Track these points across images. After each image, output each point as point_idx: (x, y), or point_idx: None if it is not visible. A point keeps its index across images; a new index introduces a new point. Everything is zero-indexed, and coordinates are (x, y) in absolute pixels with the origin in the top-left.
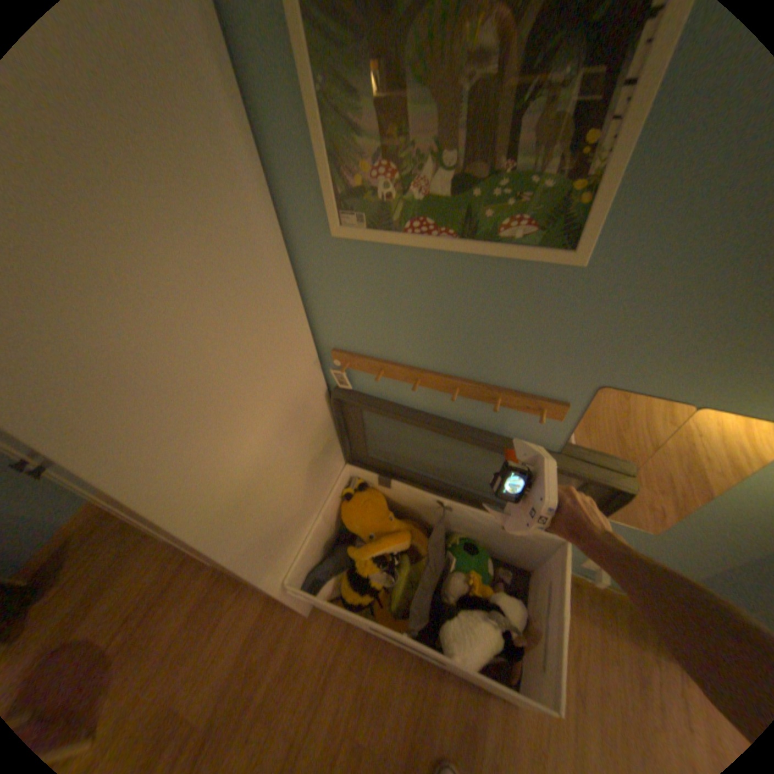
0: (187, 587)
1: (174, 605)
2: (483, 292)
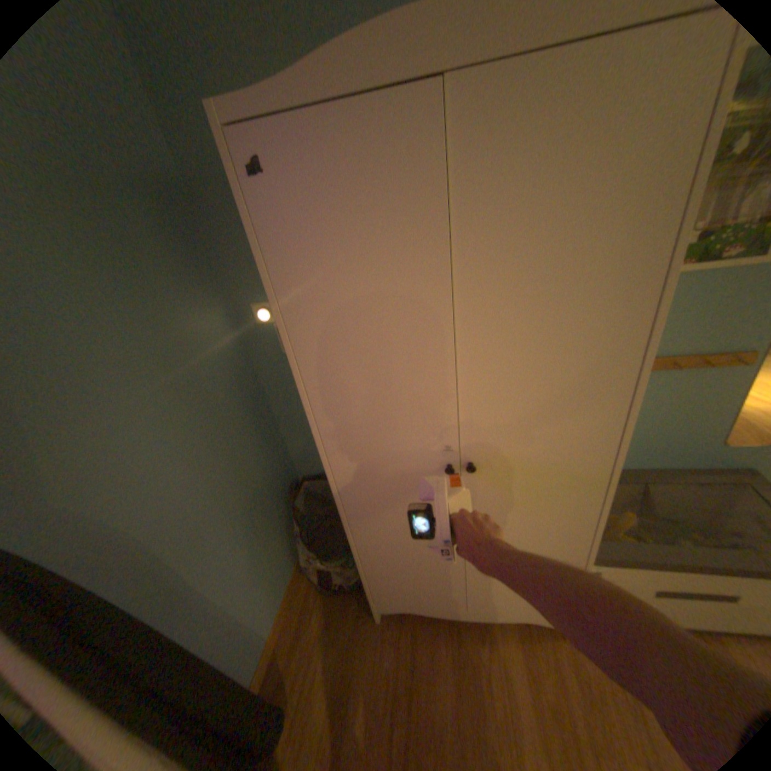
0: (433, 656)
1: (432, 678)
2: (704, 290)
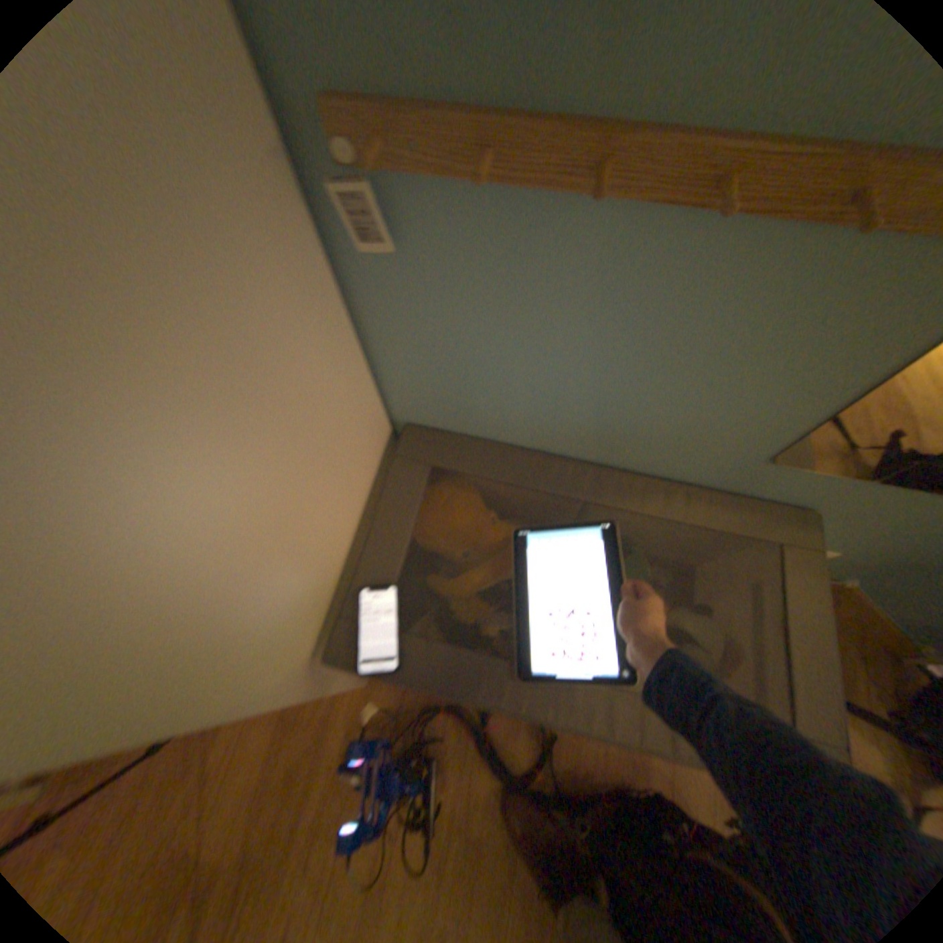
0: None
1: None
2: None
